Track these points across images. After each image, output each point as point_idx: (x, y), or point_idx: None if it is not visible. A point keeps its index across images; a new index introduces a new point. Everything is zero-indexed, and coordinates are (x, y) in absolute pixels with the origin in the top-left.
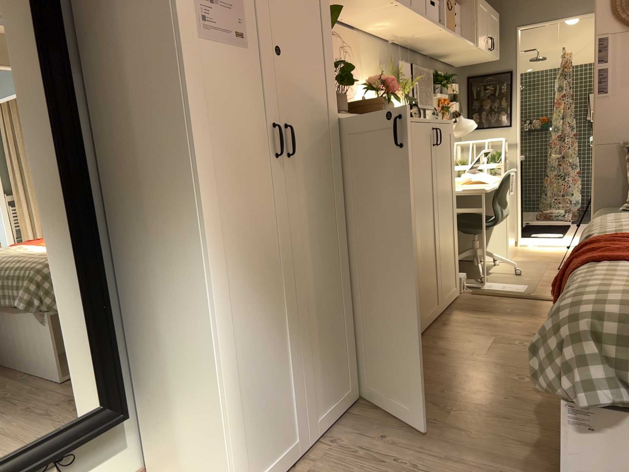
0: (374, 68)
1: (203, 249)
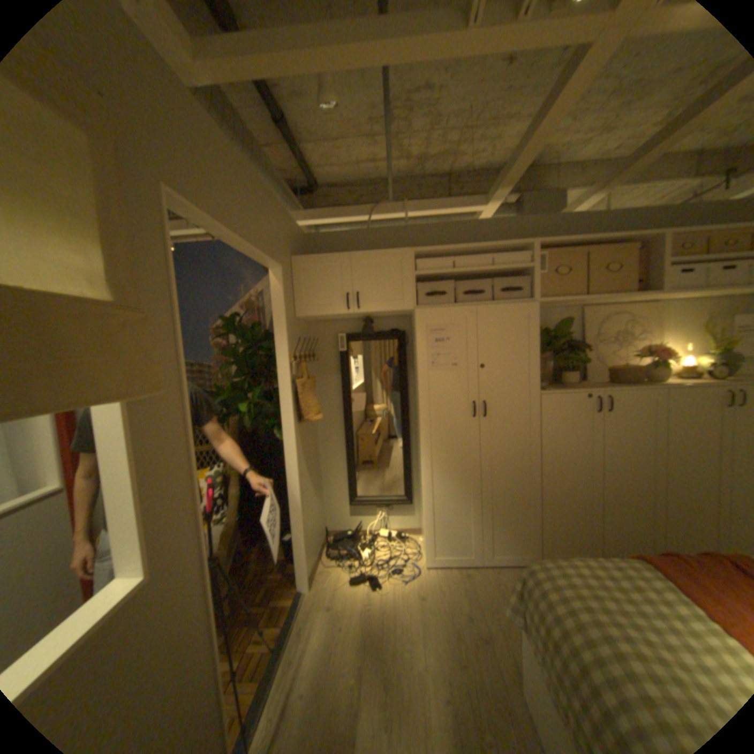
0: (694, 326)
1: (421, 453)
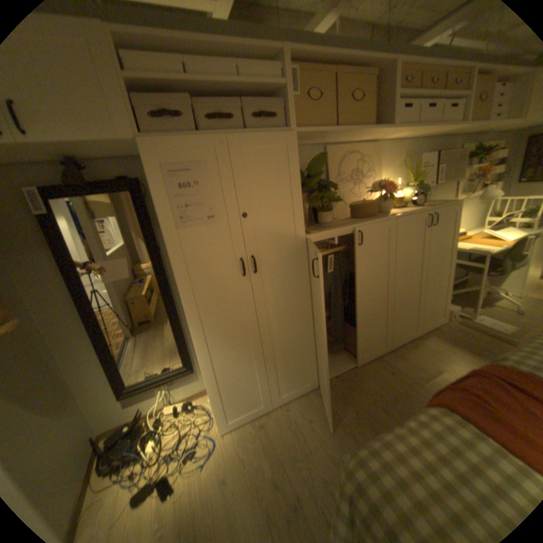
0: (398, 163)
1: (191, 330)
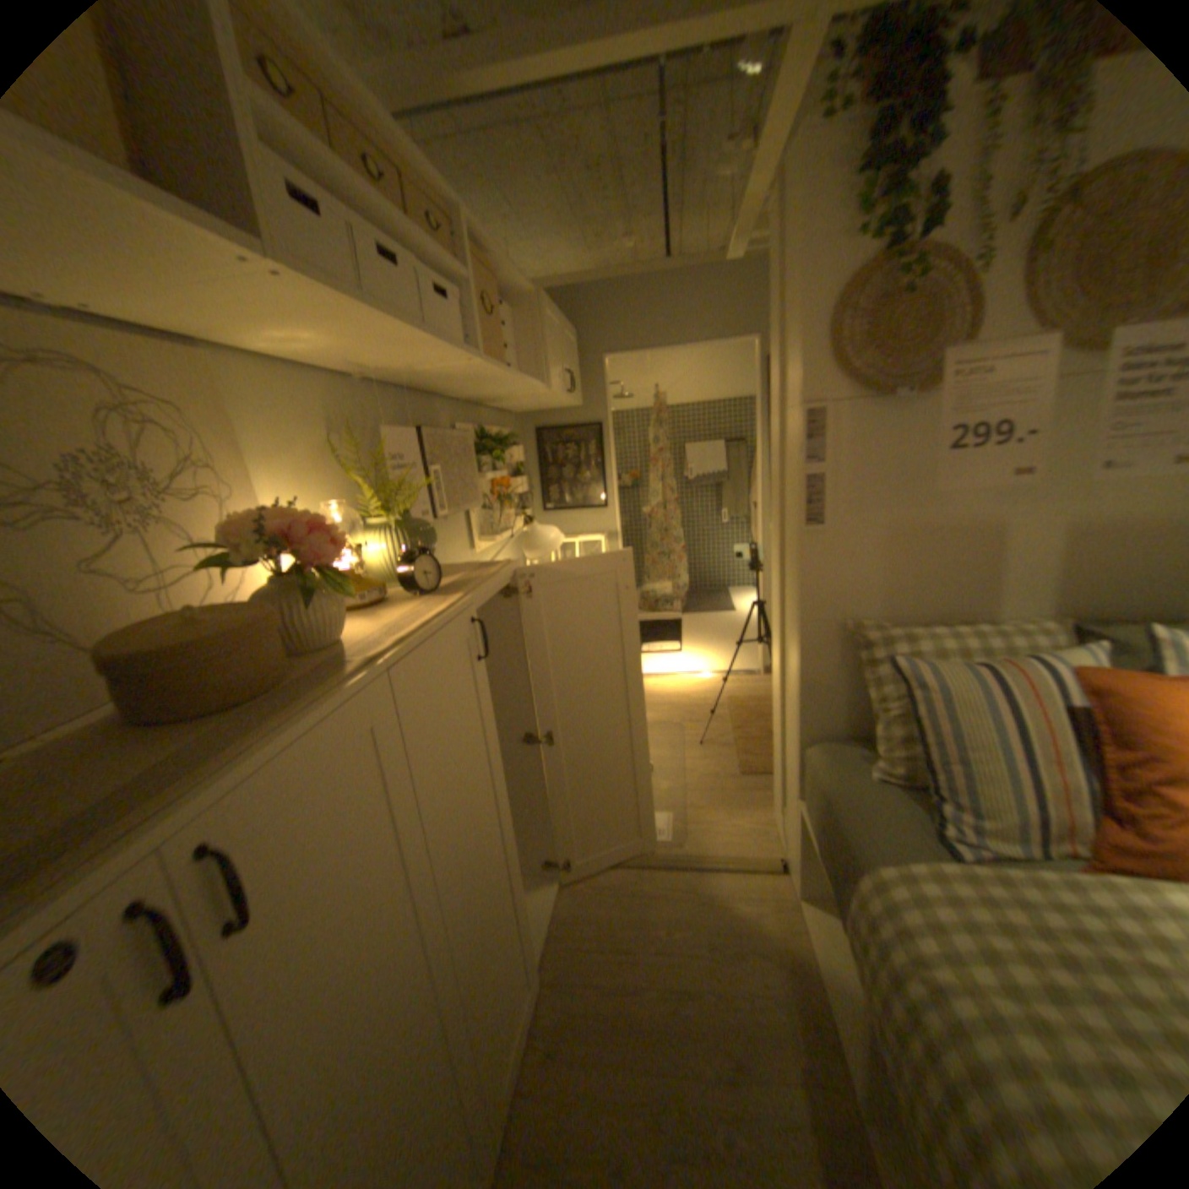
0: (308, 446)
1: None
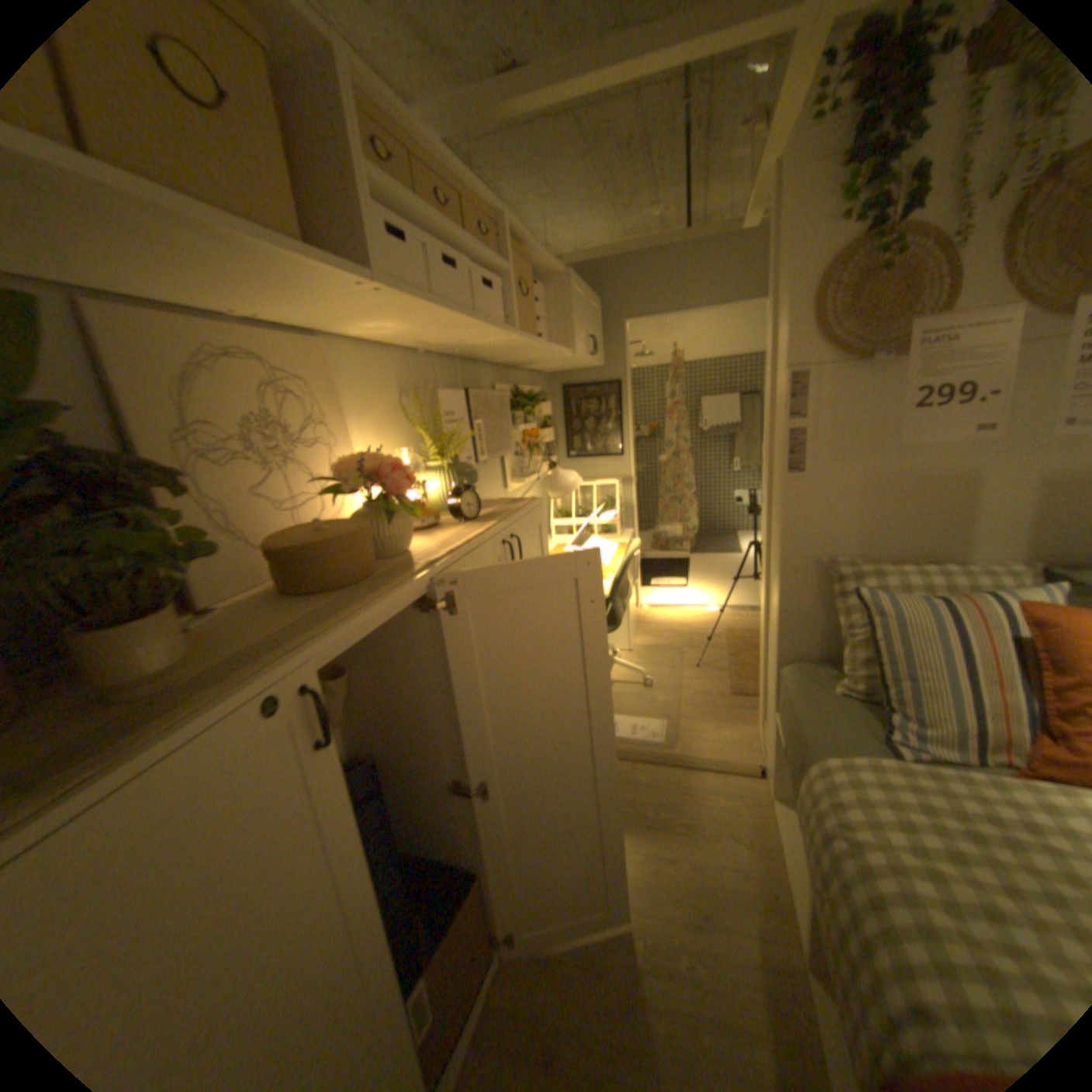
0: (386, 406)
1: None
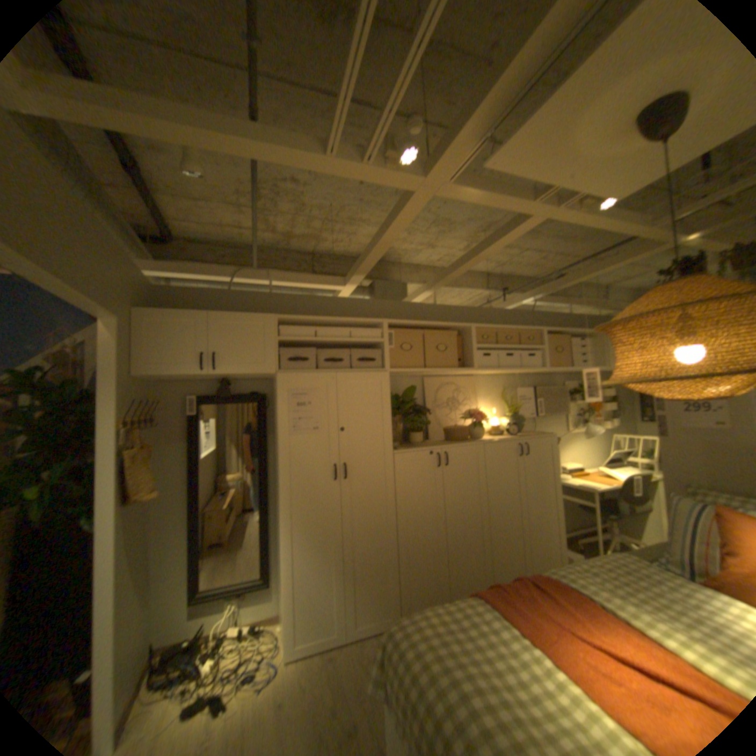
0: (495, 394)
1: (281, 523)
